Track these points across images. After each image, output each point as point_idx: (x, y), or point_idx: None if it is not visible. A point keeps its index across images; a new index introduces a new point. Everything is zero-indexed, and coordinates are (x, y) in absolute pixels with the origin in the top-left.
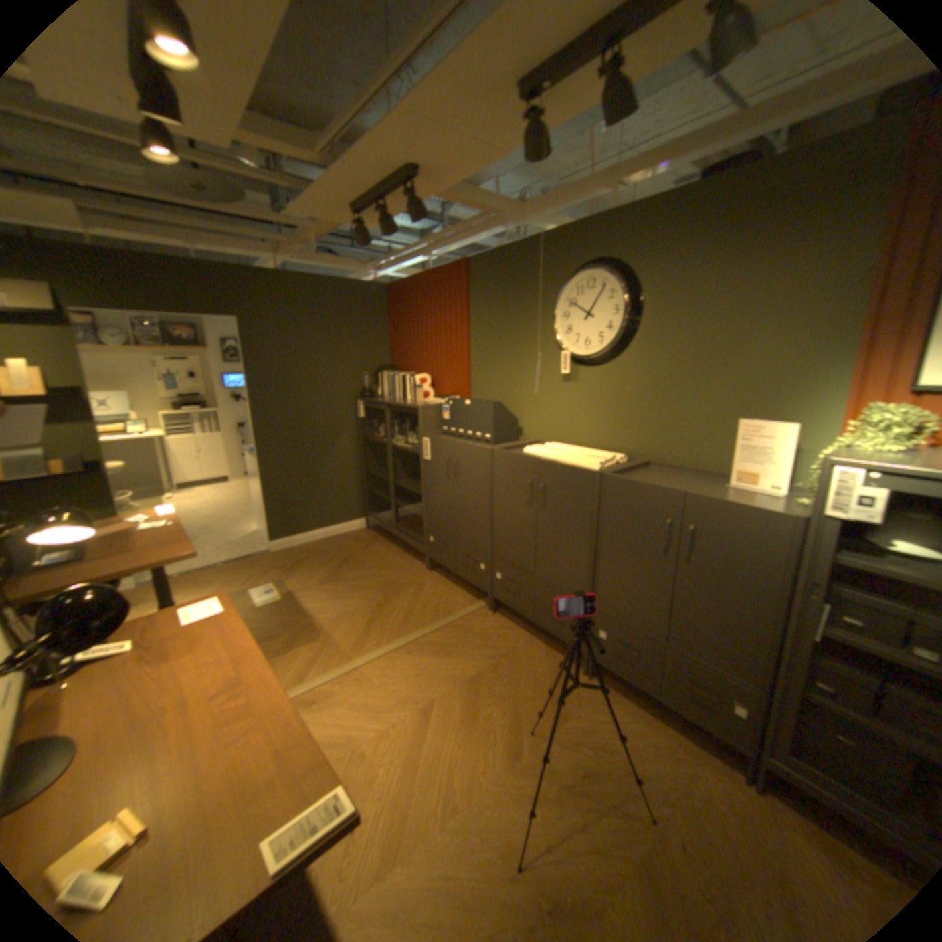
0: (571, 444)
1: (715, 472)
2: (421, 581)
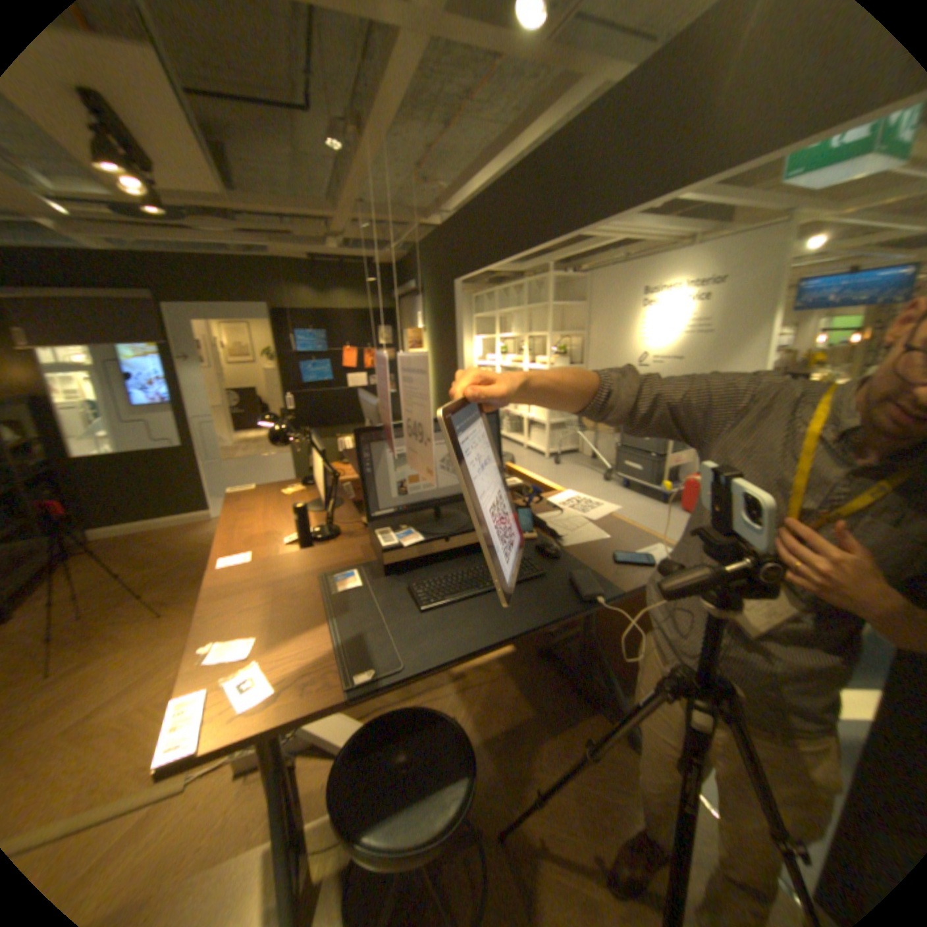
0: None
1: None
2: None
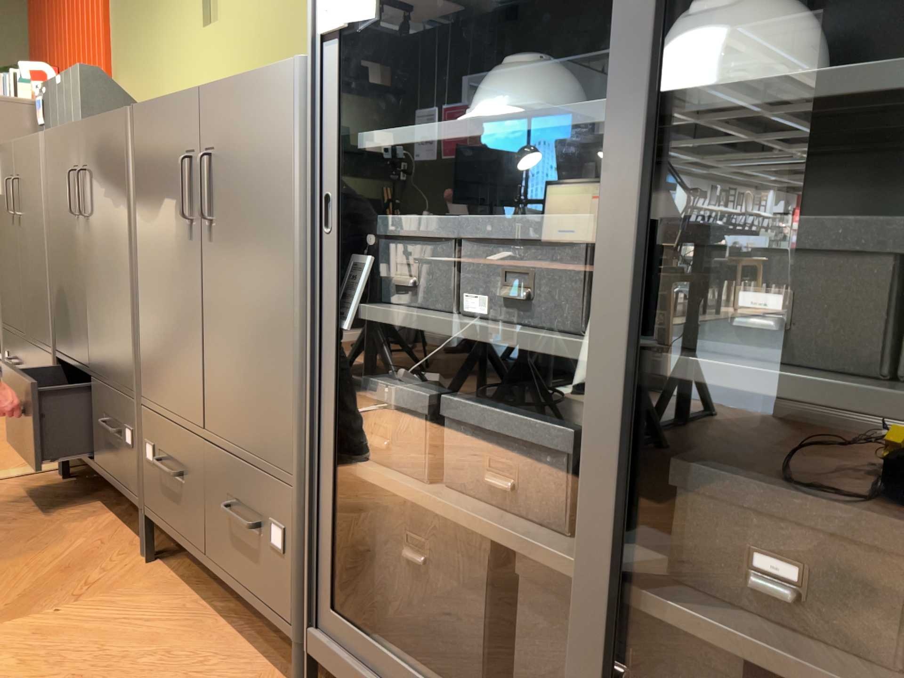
0: None
1: None
2: None
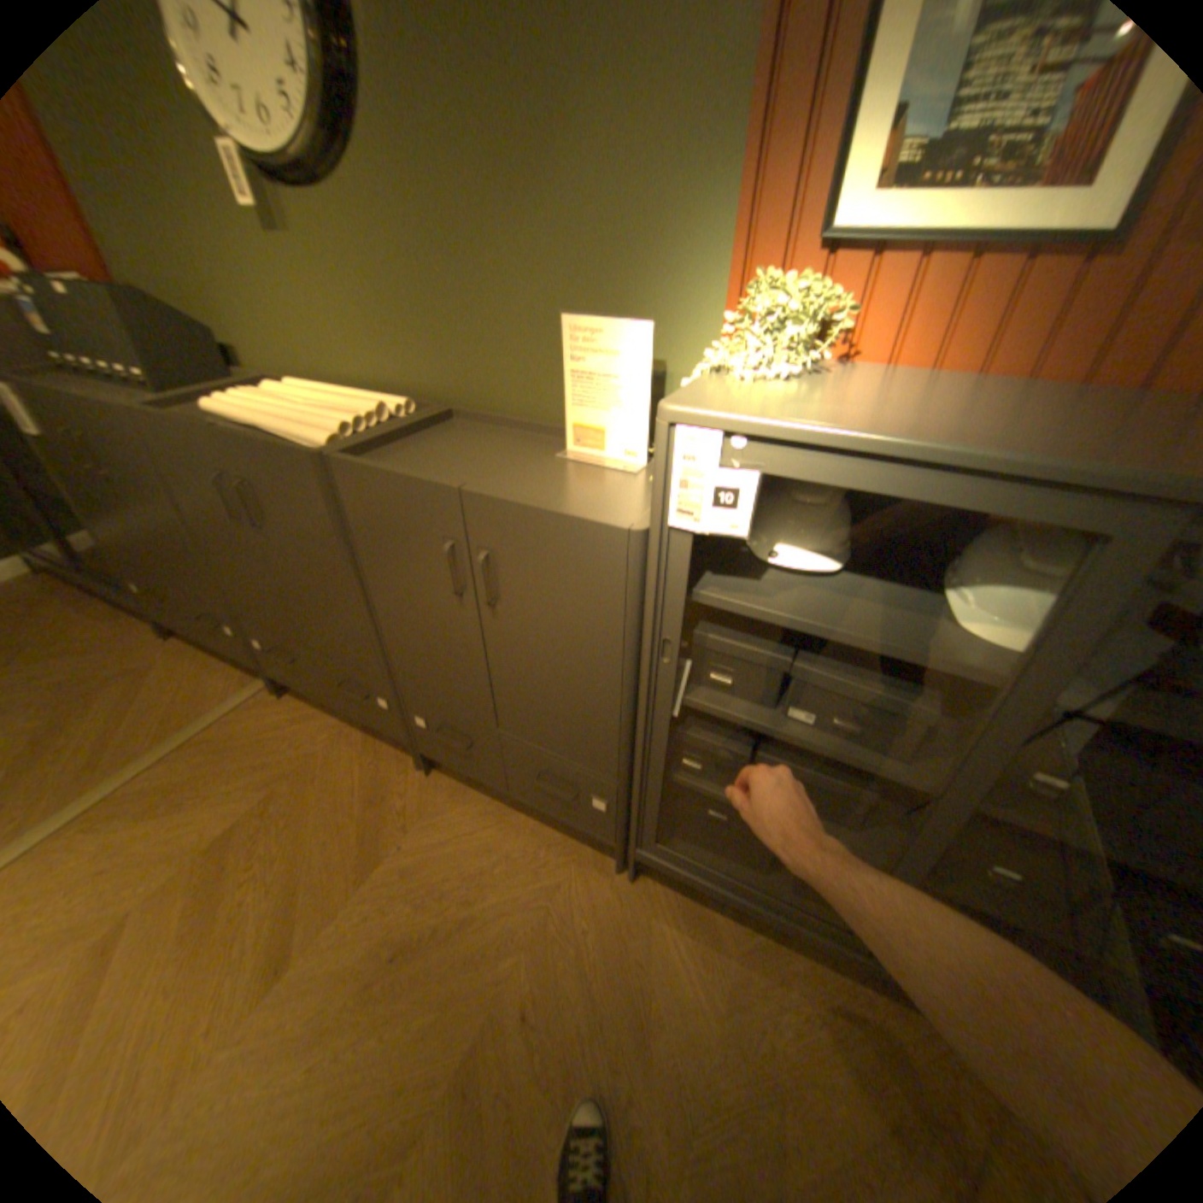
0: (326, 379)
1: (549, 426)
2: (142, 666)
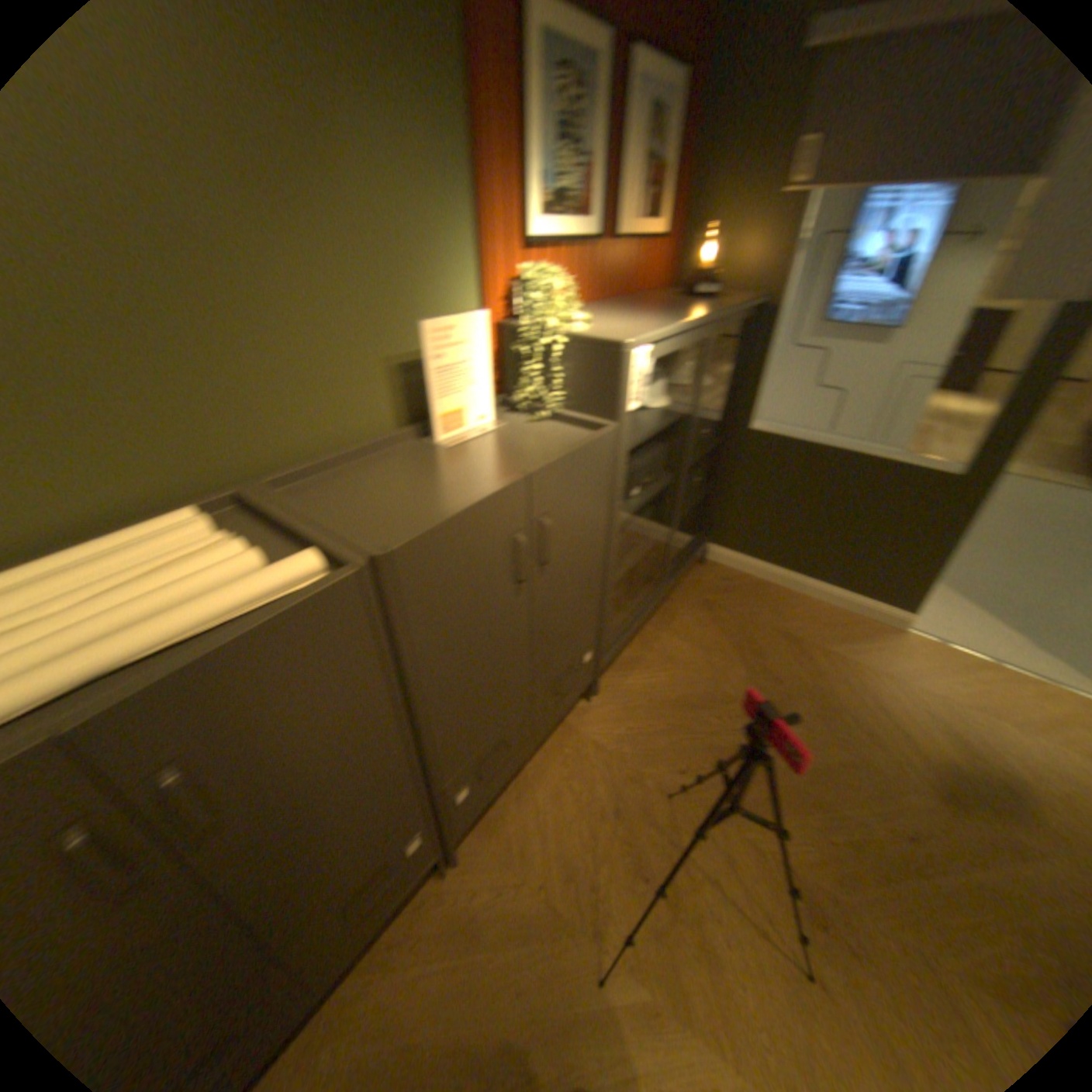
0: None
1: (383, 438)
2: None
